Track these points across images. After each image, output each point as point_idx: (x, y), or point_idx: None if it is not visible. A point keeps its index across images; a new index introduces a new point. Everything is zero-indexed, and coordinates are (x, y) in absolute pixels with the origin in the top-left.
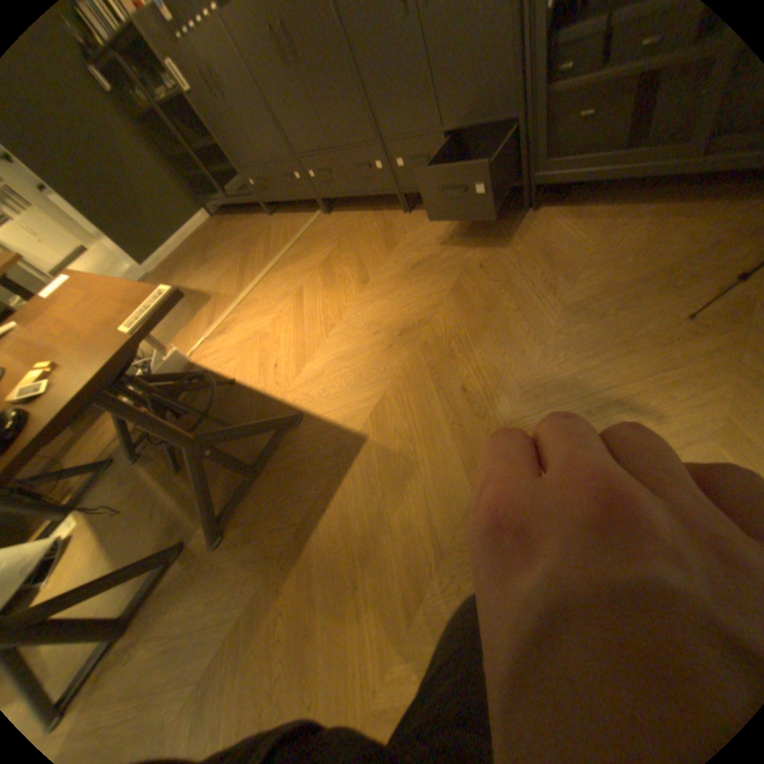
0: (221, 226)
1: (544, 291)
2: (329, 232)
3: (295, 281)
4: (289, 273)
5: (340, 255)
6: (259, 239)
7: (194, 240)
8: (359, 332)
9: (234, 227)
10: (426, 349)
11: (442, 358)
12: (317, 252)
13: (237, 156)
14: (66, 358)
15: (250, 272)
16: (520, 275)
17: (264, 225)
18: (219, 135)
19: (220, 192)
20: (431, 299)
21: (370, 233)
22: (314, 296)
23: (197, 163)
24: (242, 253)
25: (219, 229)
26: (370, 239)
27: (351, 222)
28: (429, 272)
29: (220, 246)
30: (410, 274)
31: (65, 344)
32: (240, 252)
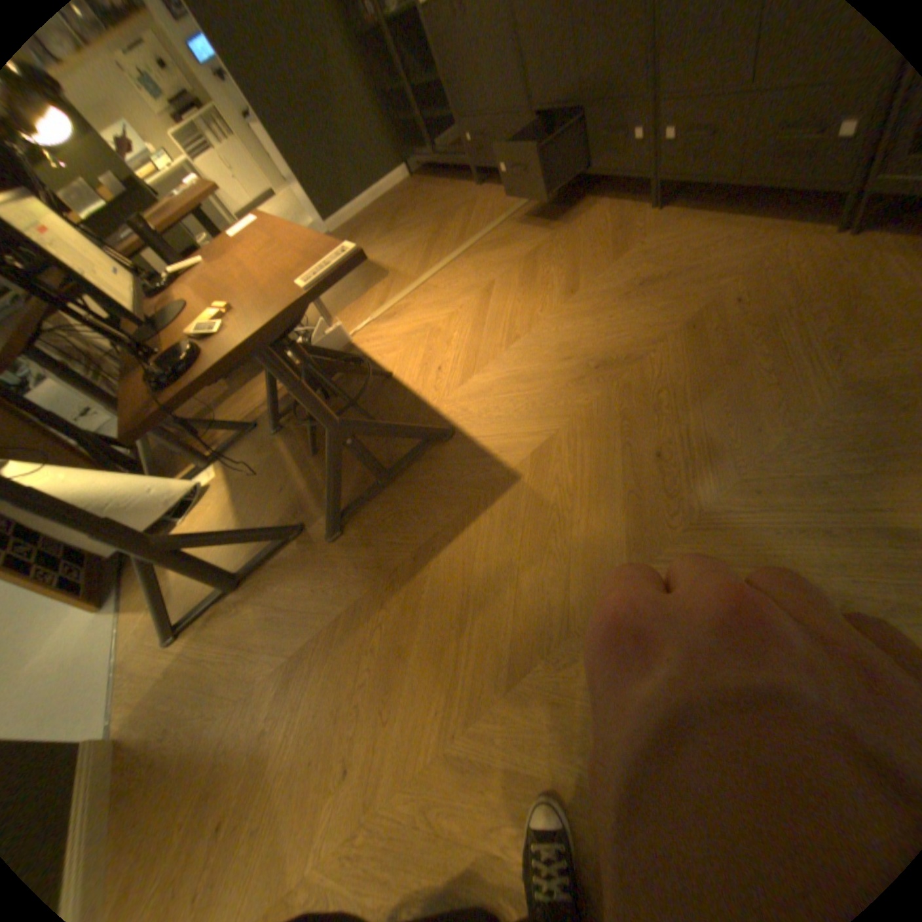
0: (418, 188)
1: (823, 355)
2: (545, 218)
3: (487, 273)
4: (481, 262)
5: (551, 250)
6: (457, 212)
7: (385, 201)
8: (546, 353)
9: (433, 193)
10: (624, 393)
11: (642, 410)
12: (522, 241)
13: (458, 99)
14: (239, 301)
15: (437, 251)
16: (794, 325)
17: (468, 196)
18: (445, 68)
19: (427, 145)
20: (652, 331)
21: (598, 228)
22: (504, 296)
23: (411, 103)
24: (434, 226)
25: (415, 192)
26: (595, 236)
27: (576, 209)
28: (661, 295)
29: (411, 213)
30: (635, 292)
31: (241, 288)
32: (432, 224)
